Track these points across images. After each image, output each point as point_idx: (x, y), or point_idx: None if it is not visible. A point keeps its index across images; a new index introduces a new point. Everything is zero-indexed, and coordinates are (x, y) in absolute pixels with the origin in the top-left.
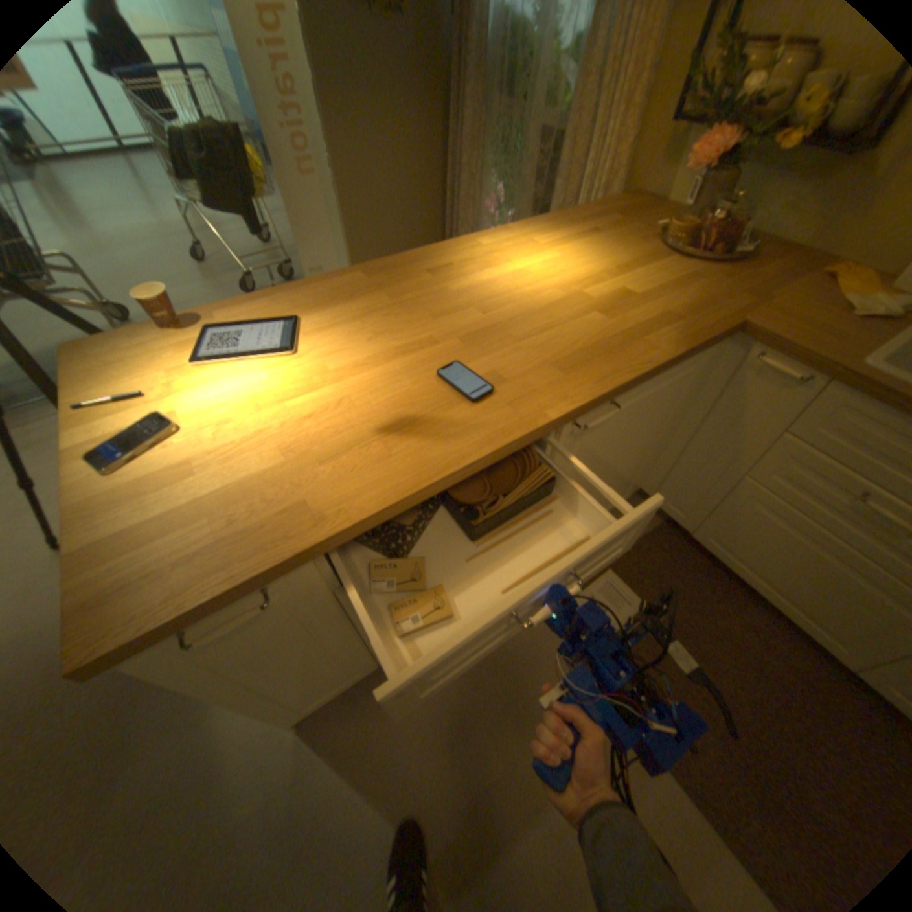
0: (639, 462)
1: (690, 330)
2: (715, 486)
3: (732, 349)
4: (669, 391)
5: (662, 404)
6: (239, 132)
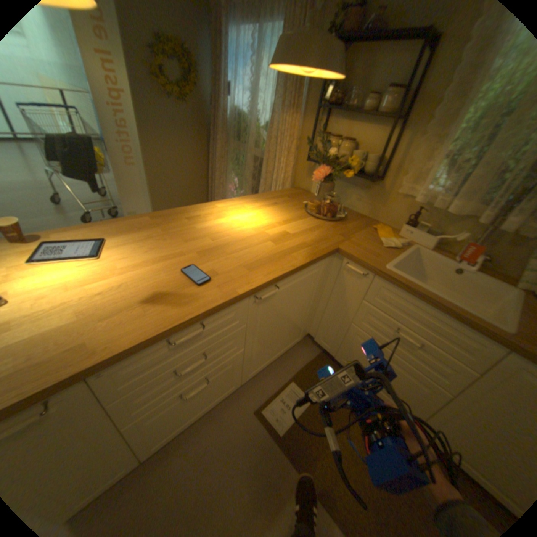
0: (301, 318)
1: (313, 251)
2: (340, 330)
3: (336, 261)
4: (308, 280)
5: (306, 287)
6: (92, 141)
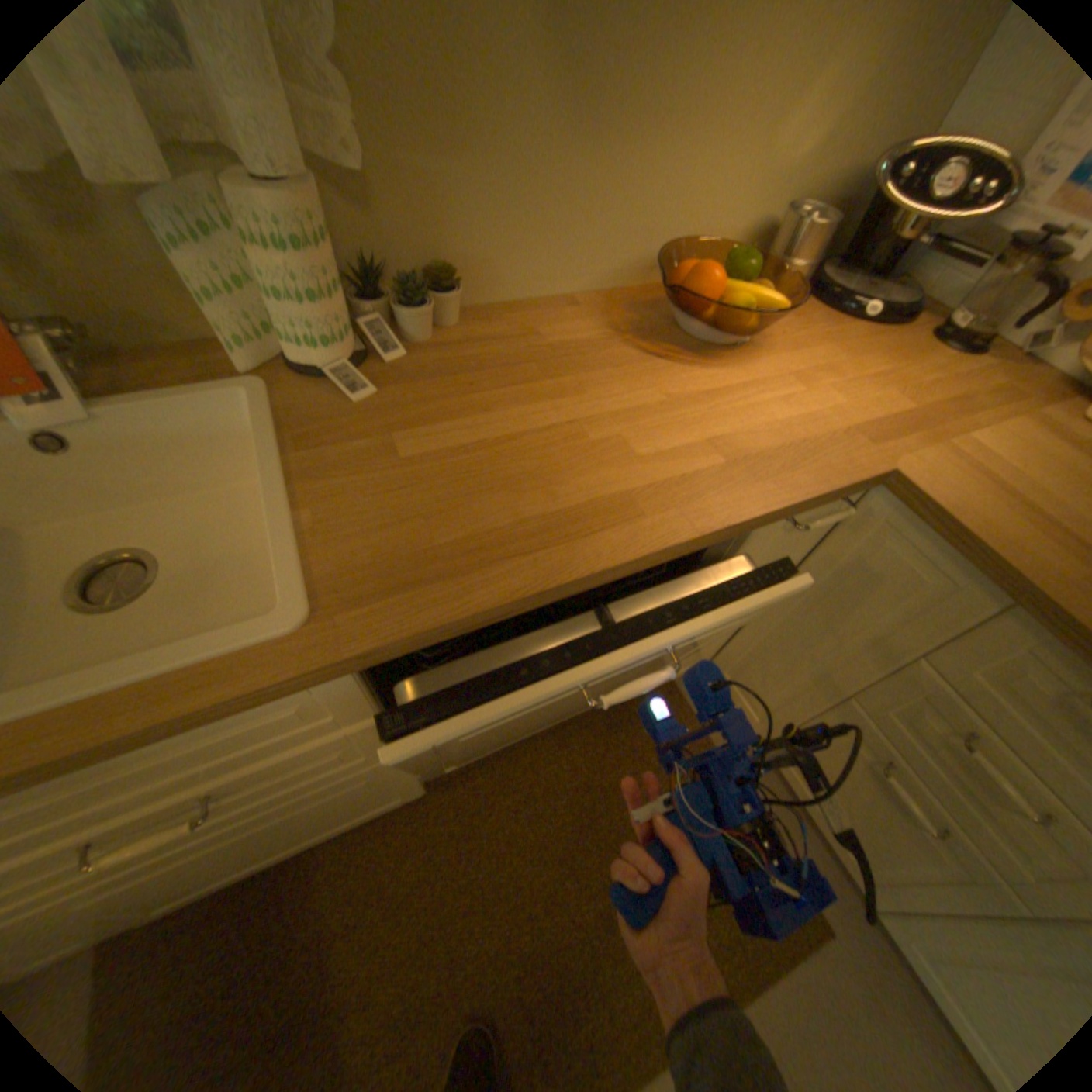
0: None
1: None
2: None
3: None
4: None
5: None
6: None
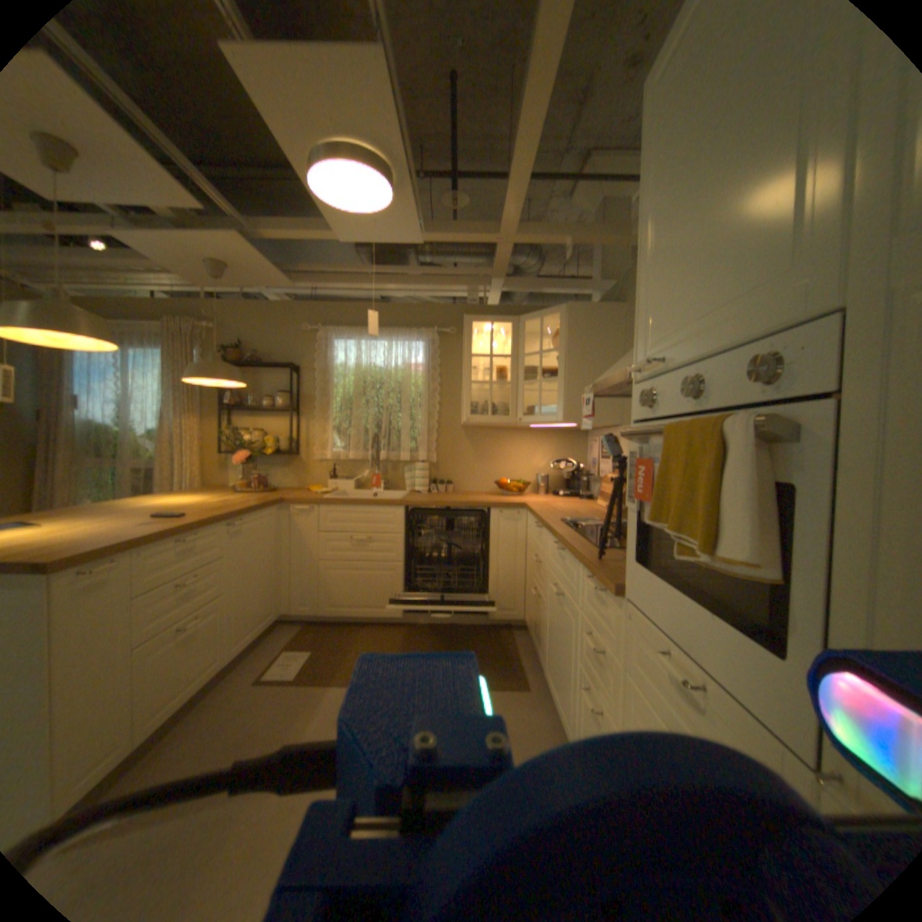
0: (268, 578)
1: (260, 501)
2: (310, 577)
3: (283, 513)
4: (264, 527)
5: (264, 535)
6: None
